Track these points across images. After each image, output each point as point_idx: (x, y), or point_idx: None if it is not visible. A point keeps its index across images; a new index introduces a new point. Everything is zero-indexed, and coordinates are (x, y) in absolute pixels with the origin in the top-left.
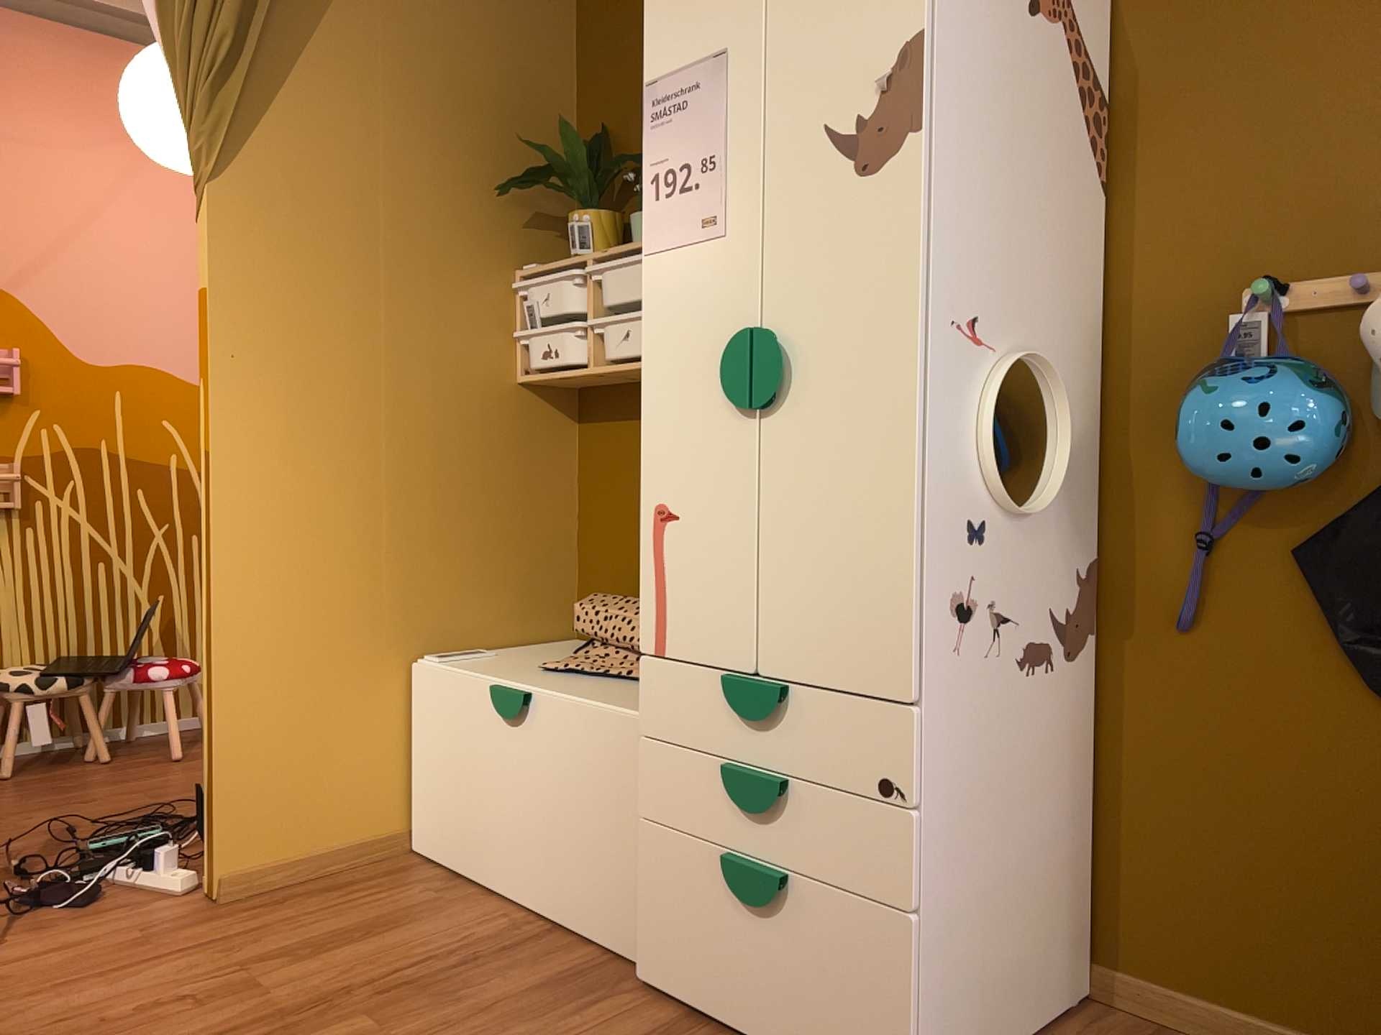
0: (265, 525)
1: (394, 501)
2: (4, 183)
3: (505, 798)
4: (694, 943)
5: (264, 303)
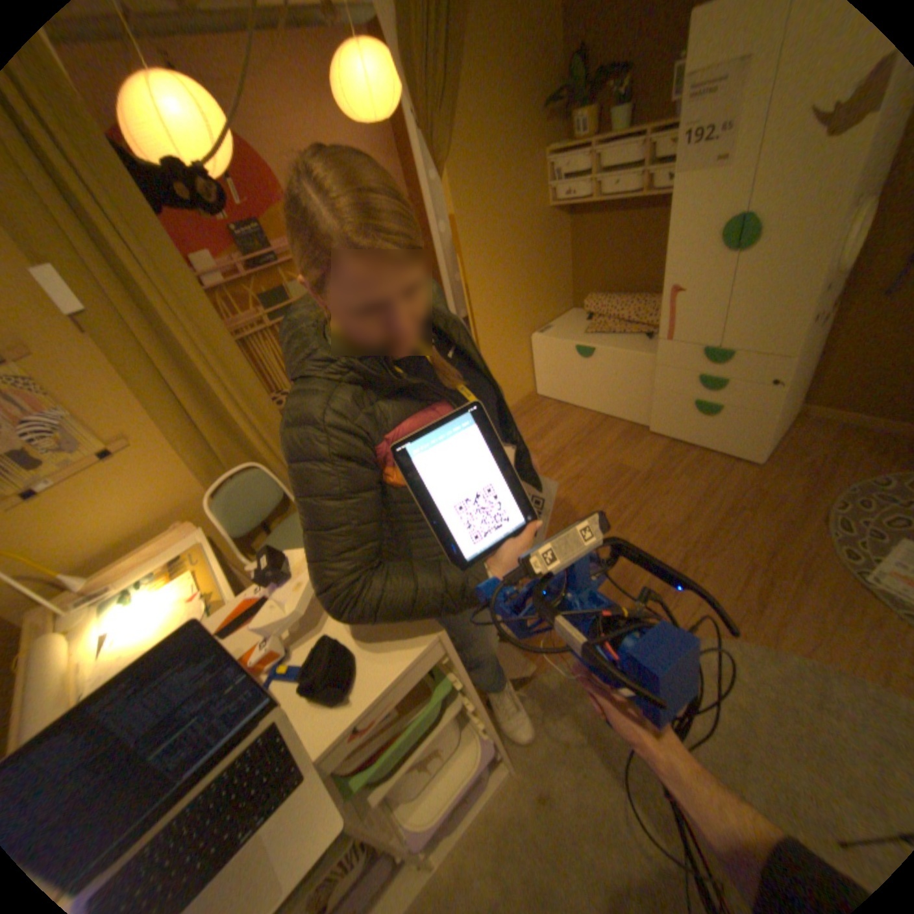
0: (486, 305)
1: (518, 279)
2: (276, 146)
3: (583, 379)
4: (676, 421)
5: (470, 214)
